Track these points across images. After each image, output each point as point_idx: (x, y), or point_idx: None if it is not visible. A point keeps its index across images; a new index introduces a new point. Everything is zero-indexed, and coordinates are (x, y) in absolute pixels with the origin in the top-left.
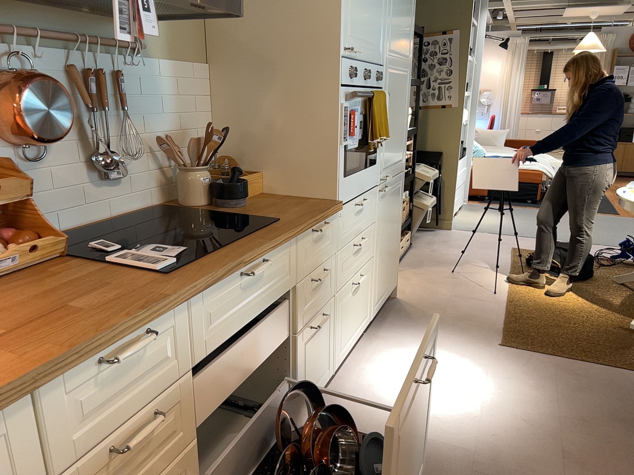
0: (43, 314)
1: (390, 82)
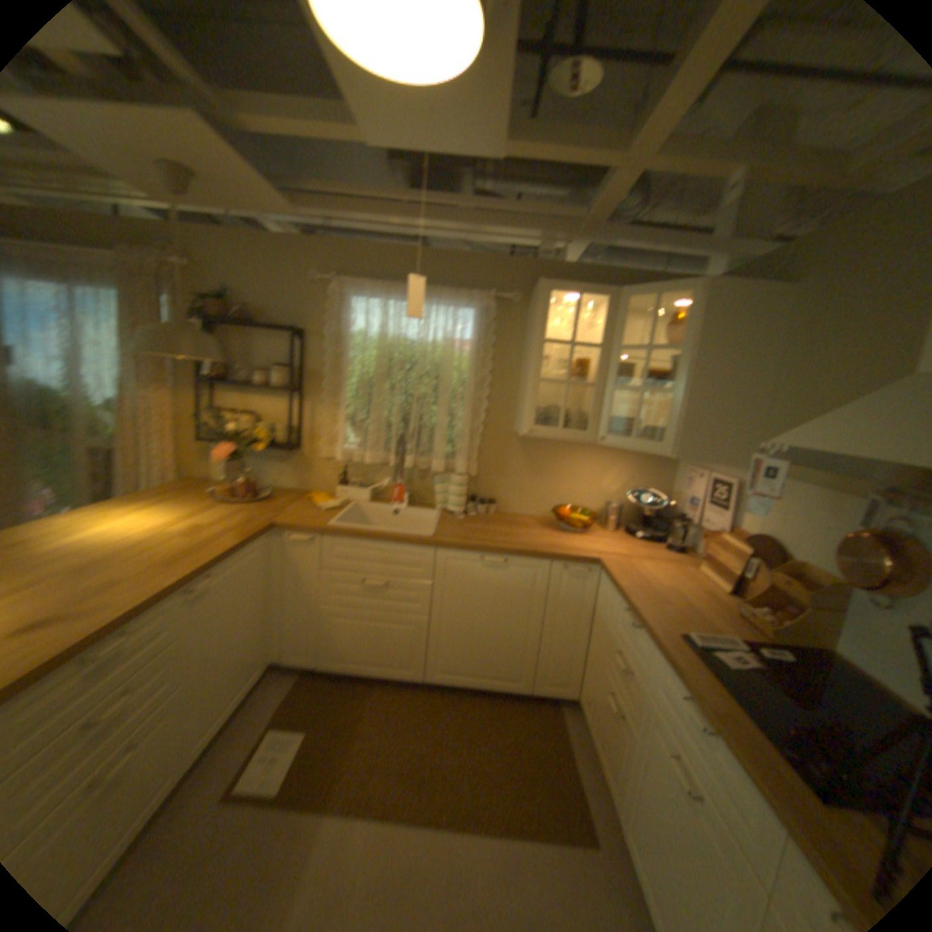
0: (667, 602)
1: None
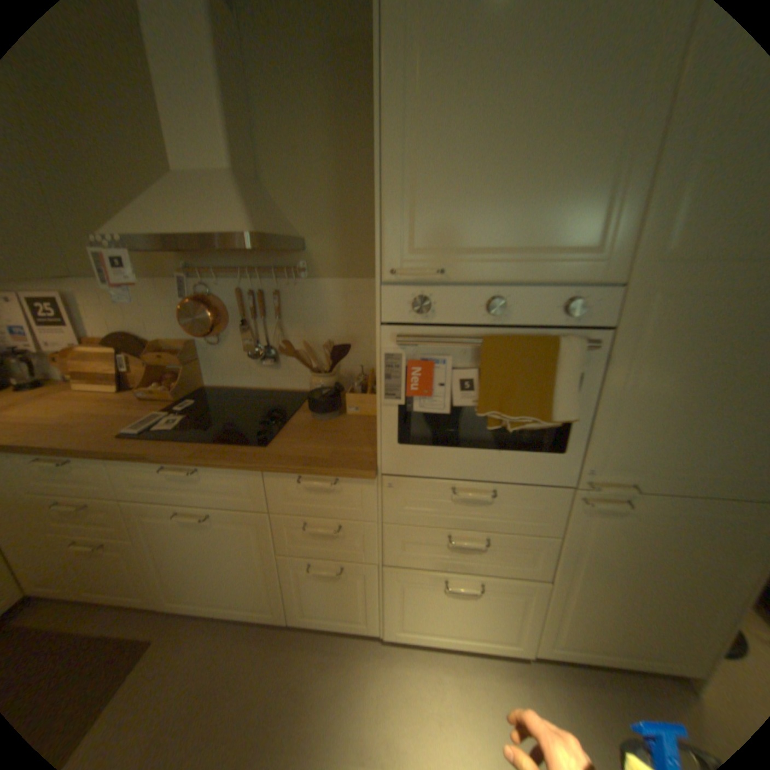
0: (73, 424)
1: (675, 313)
